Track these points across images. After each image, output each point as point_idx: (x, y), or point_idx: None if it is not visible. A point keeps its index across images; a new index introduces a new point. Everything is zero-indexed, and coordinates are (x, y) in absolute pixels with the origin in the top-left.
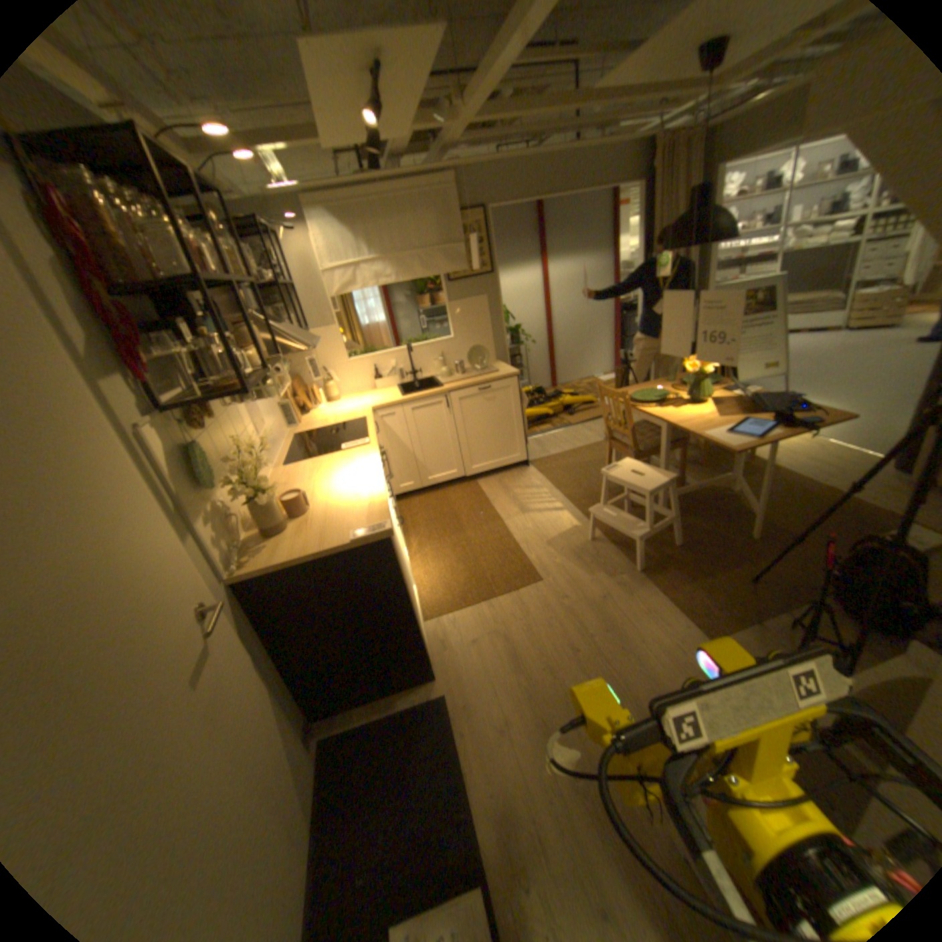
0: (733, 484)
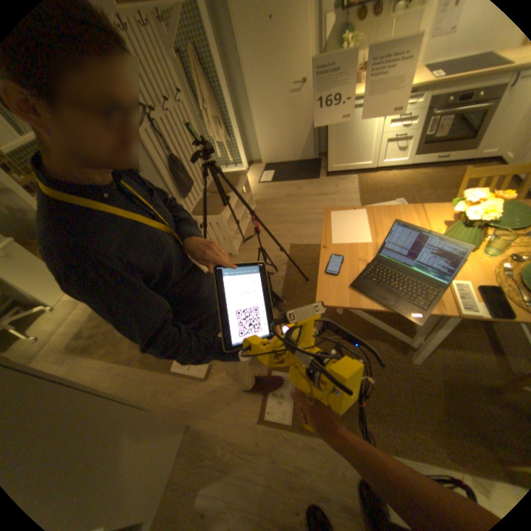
0: (433, 376)
